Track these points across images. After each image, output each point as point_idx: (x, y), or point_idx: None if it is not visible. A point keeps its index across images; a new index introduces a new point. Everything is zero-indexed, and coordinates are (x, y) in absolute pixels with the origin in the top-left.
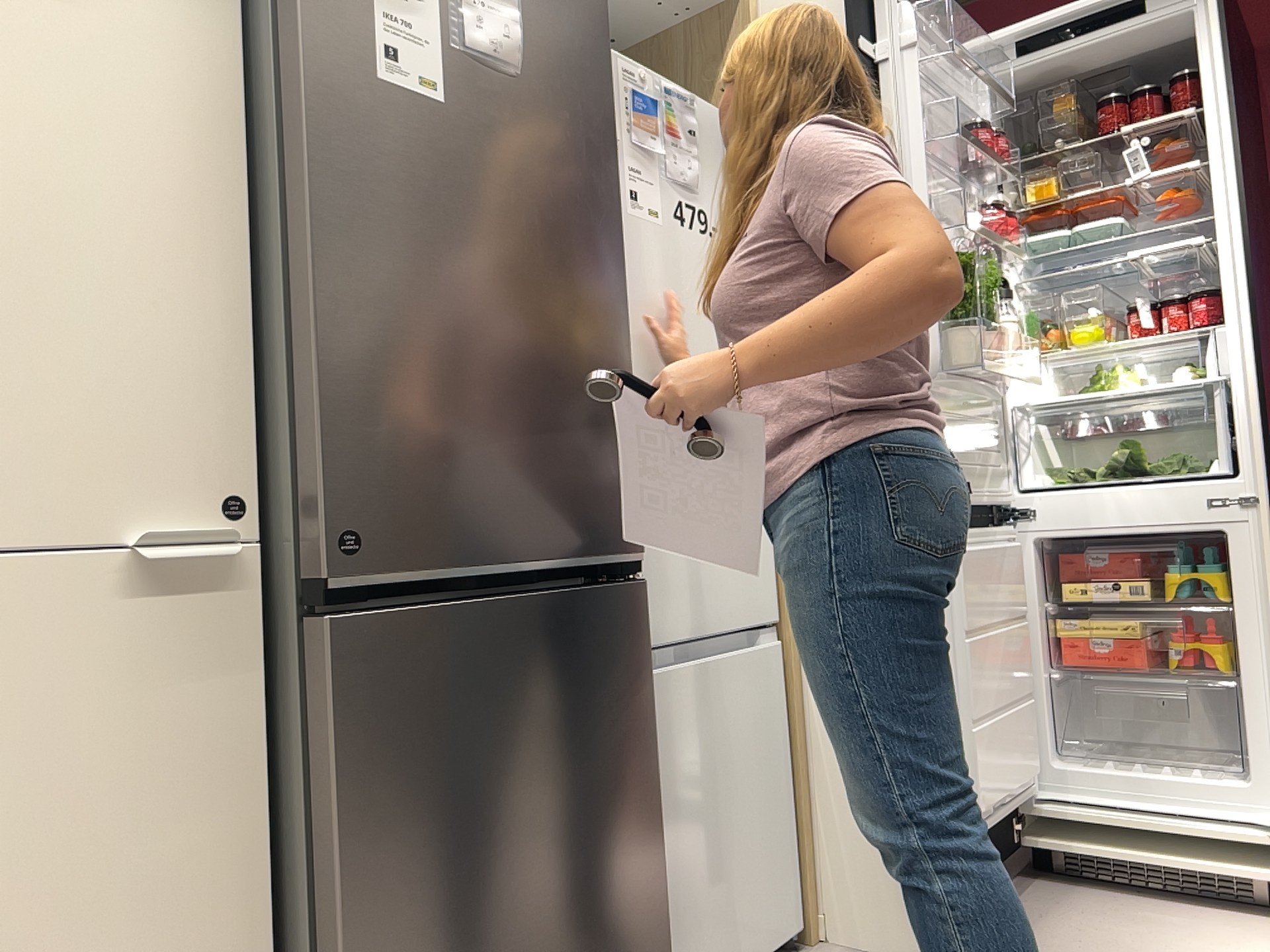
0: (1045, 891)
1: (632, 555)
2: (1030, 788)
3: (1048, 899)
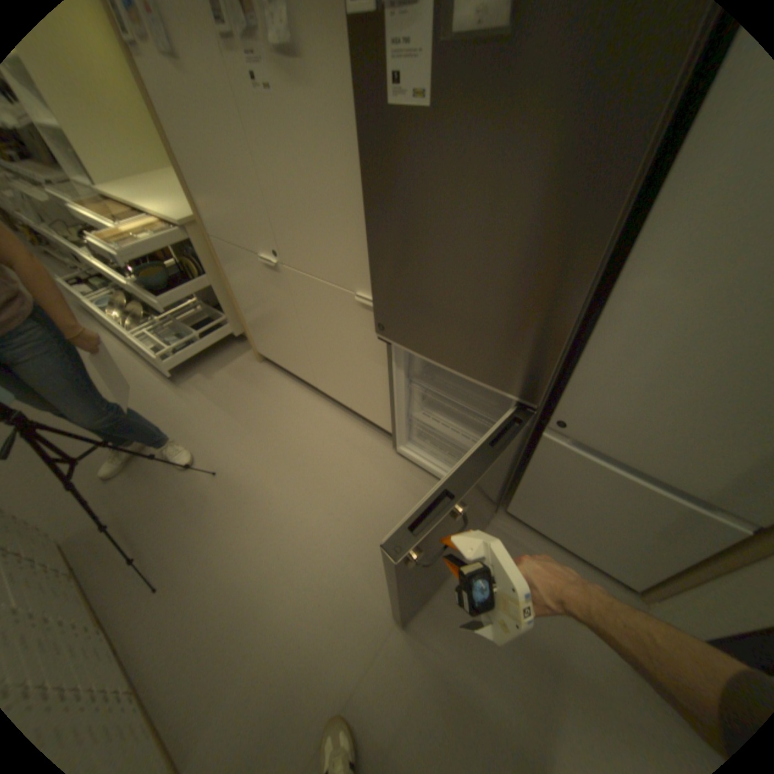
0: None
1: (529, 400)
2: None
3: None
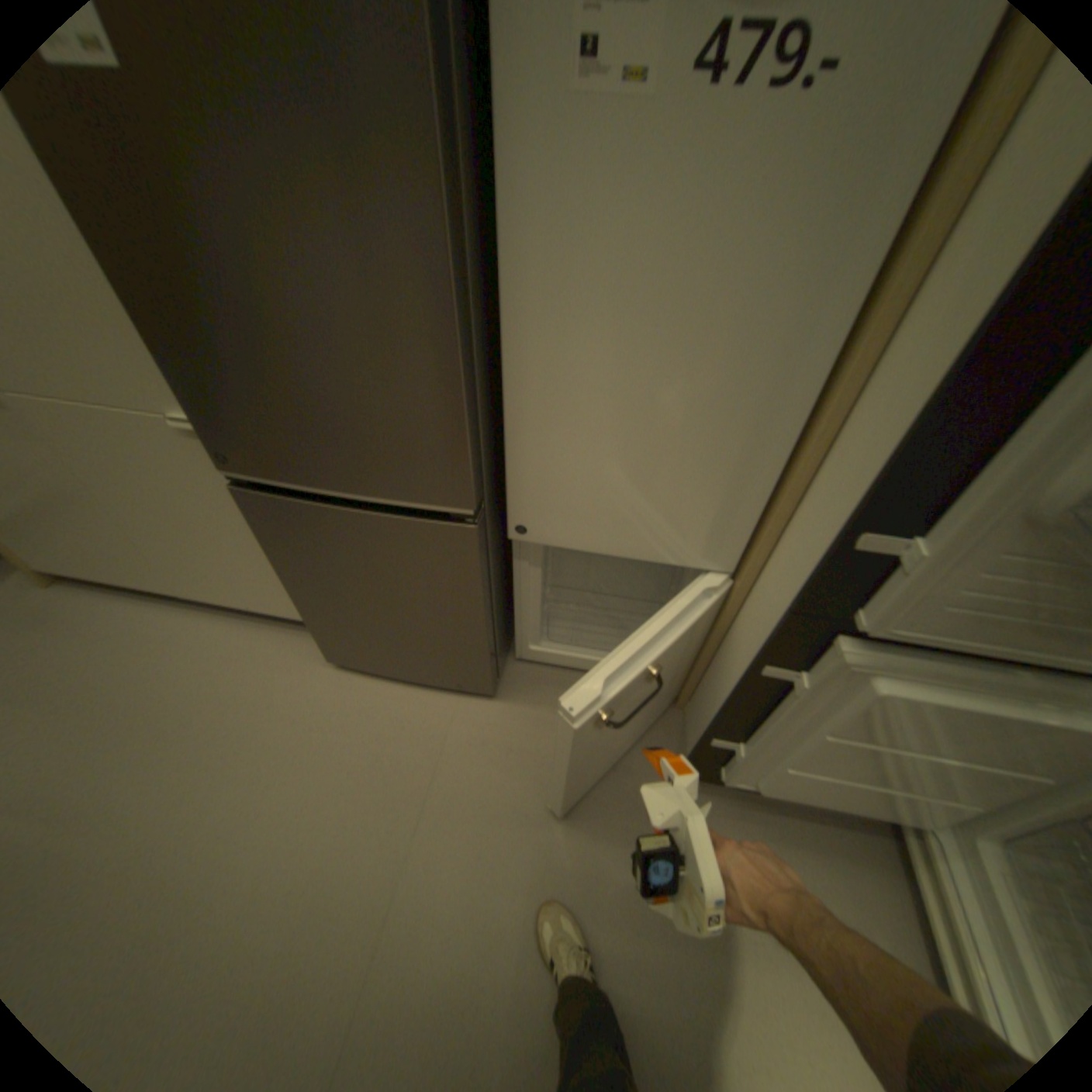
0: (867, 848)
1: (462, 506)
2: (915, 820)
3: (852, 853)
